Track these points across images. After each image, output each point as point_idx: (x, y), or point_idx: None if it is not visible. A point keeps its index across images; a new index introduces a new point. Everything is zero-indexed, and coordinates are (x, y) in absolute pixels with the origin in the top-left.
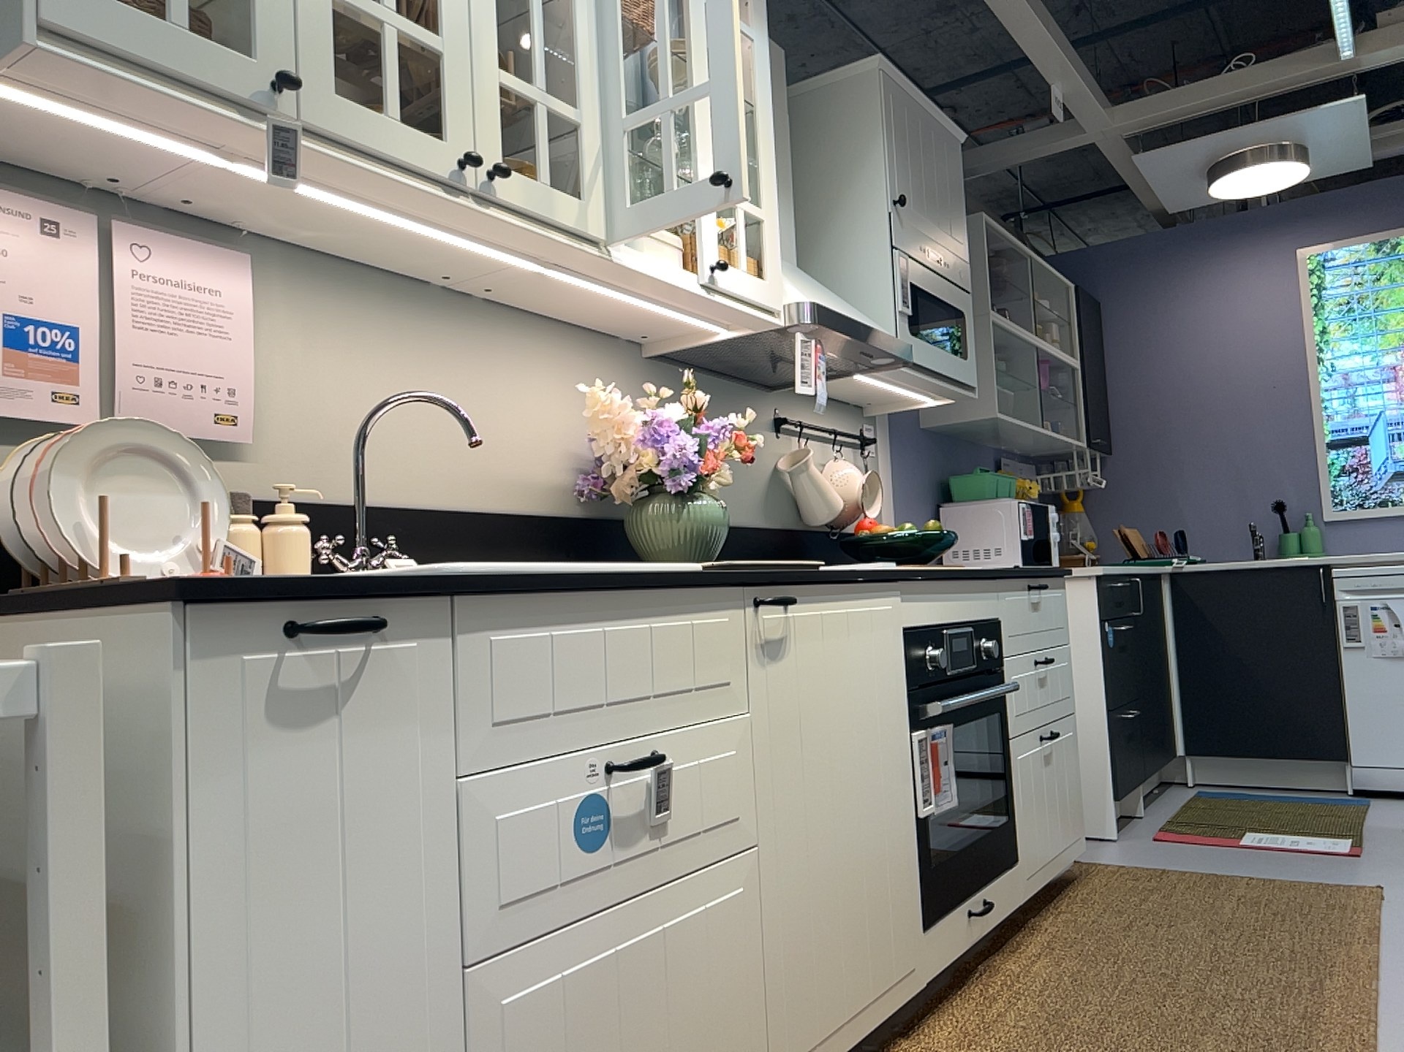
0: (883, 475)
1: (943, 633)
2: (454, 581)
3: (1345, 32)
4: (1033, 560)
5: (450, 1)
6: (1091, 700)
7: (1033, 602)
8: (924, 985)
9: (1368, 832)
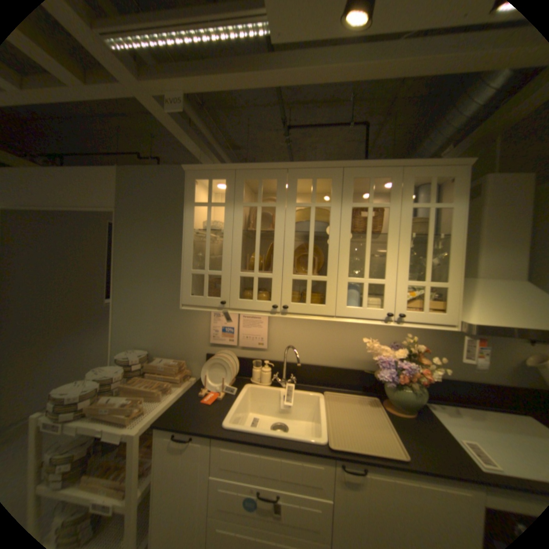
0: None
1: None
2: (209, 437)
3: None
4: None
5: (276, 262)
6: None
7: None
8: None
9: None
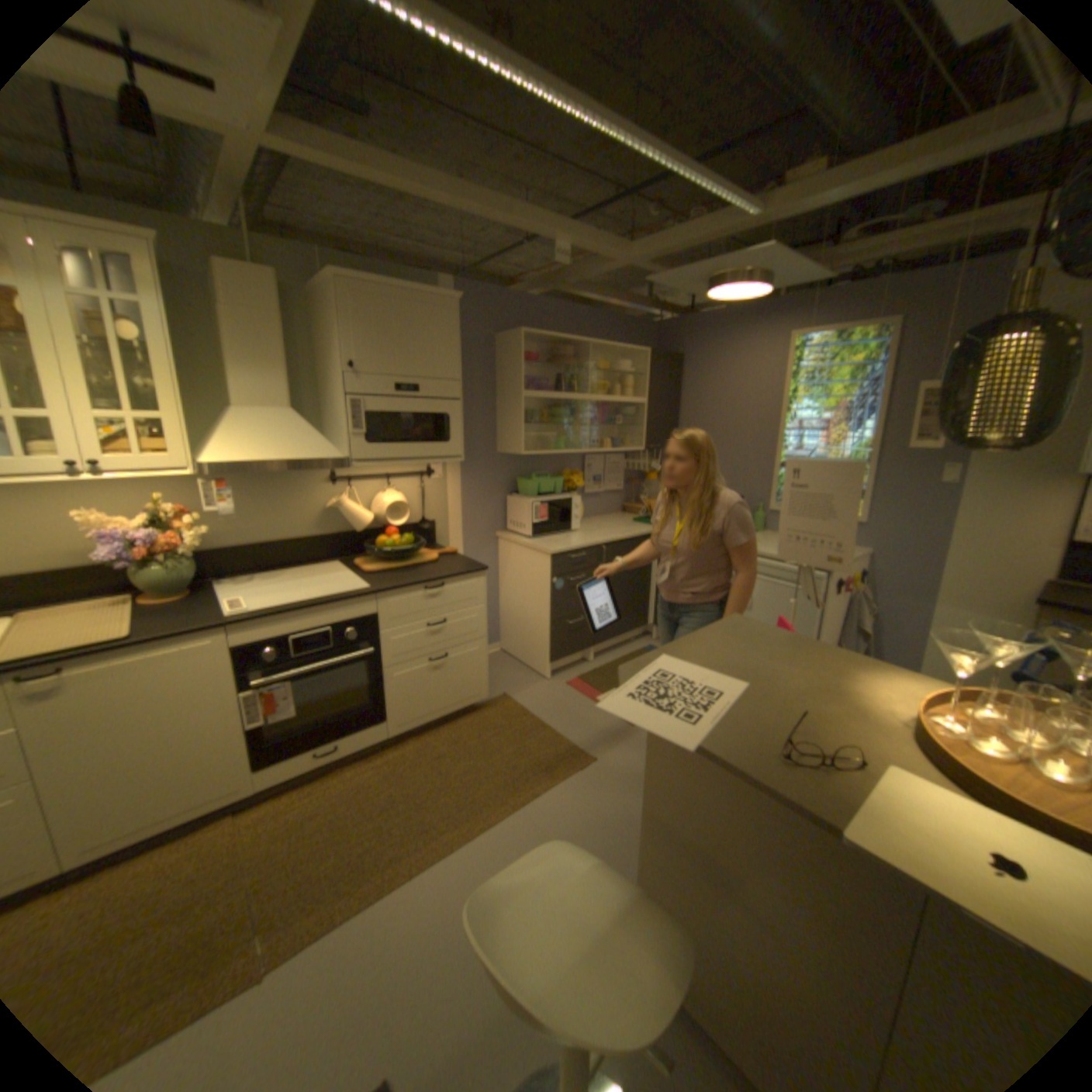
0: (446, 488)
1: (288, 638)
2: None
3: (740, 196)
4: (544, 532)
5: None
6: (544, 614)
7: (425, 596)
8: (253, 793)
9: None
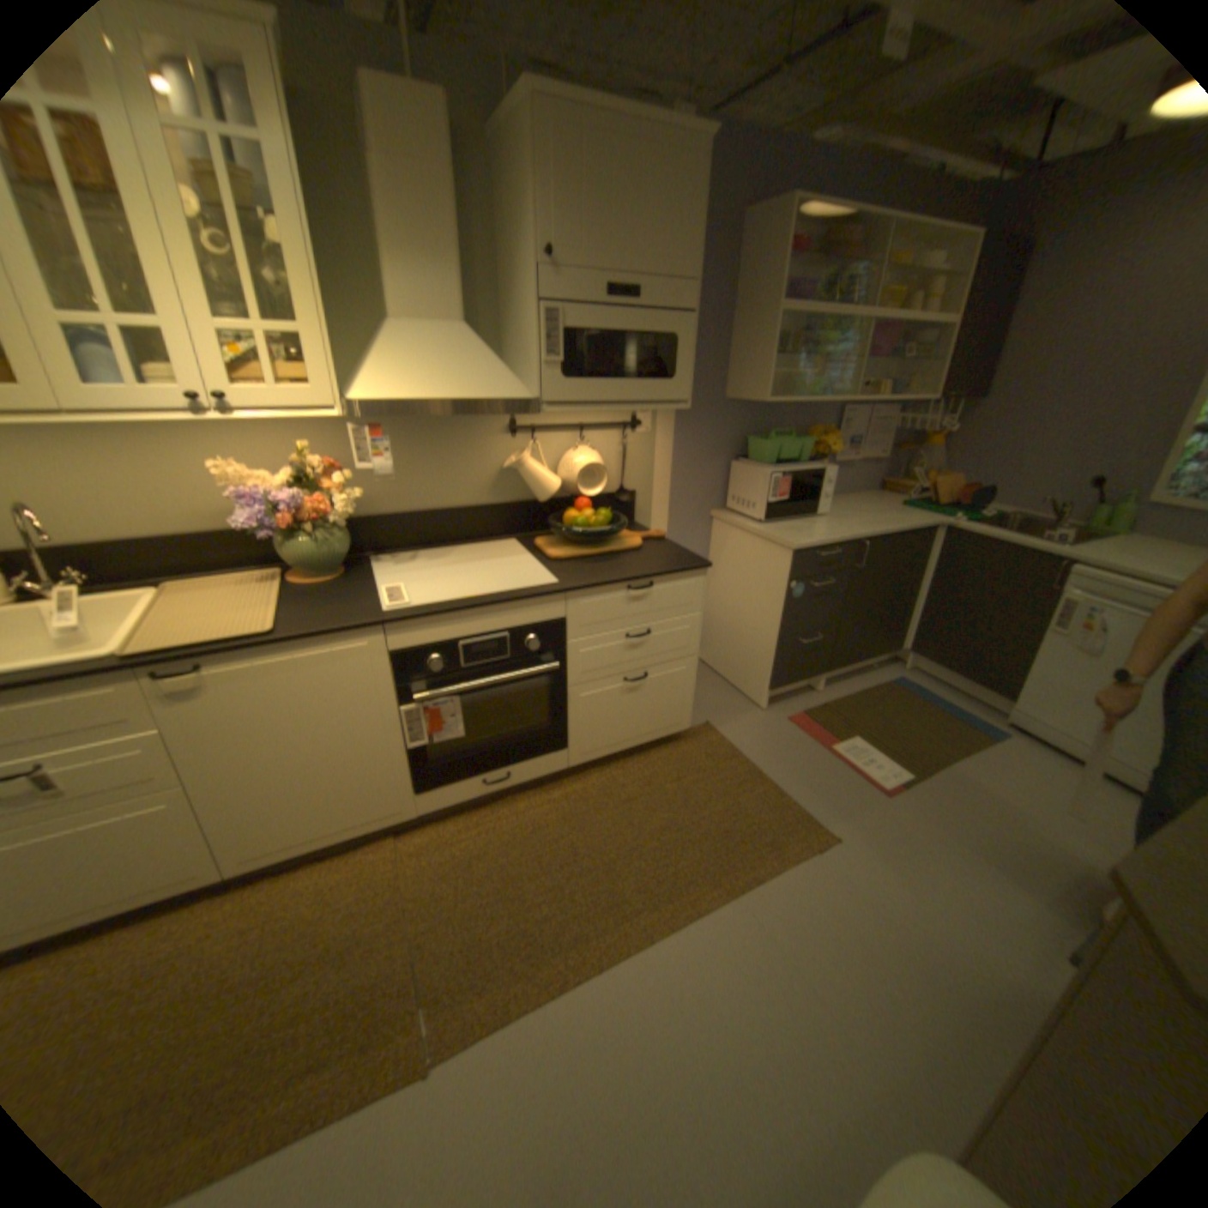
0: (654, 447)
1: (458, 644)
2: None
3: None
4: (782, 515)
5: None
6: (771, 628)
7: (628, 599)
8: (418, 816)
9: (941, 777)
